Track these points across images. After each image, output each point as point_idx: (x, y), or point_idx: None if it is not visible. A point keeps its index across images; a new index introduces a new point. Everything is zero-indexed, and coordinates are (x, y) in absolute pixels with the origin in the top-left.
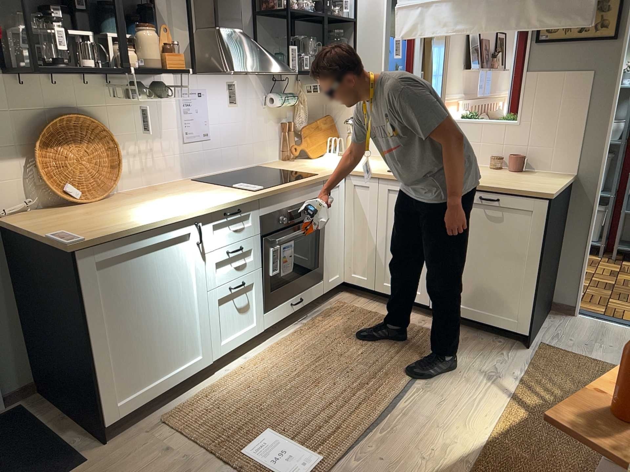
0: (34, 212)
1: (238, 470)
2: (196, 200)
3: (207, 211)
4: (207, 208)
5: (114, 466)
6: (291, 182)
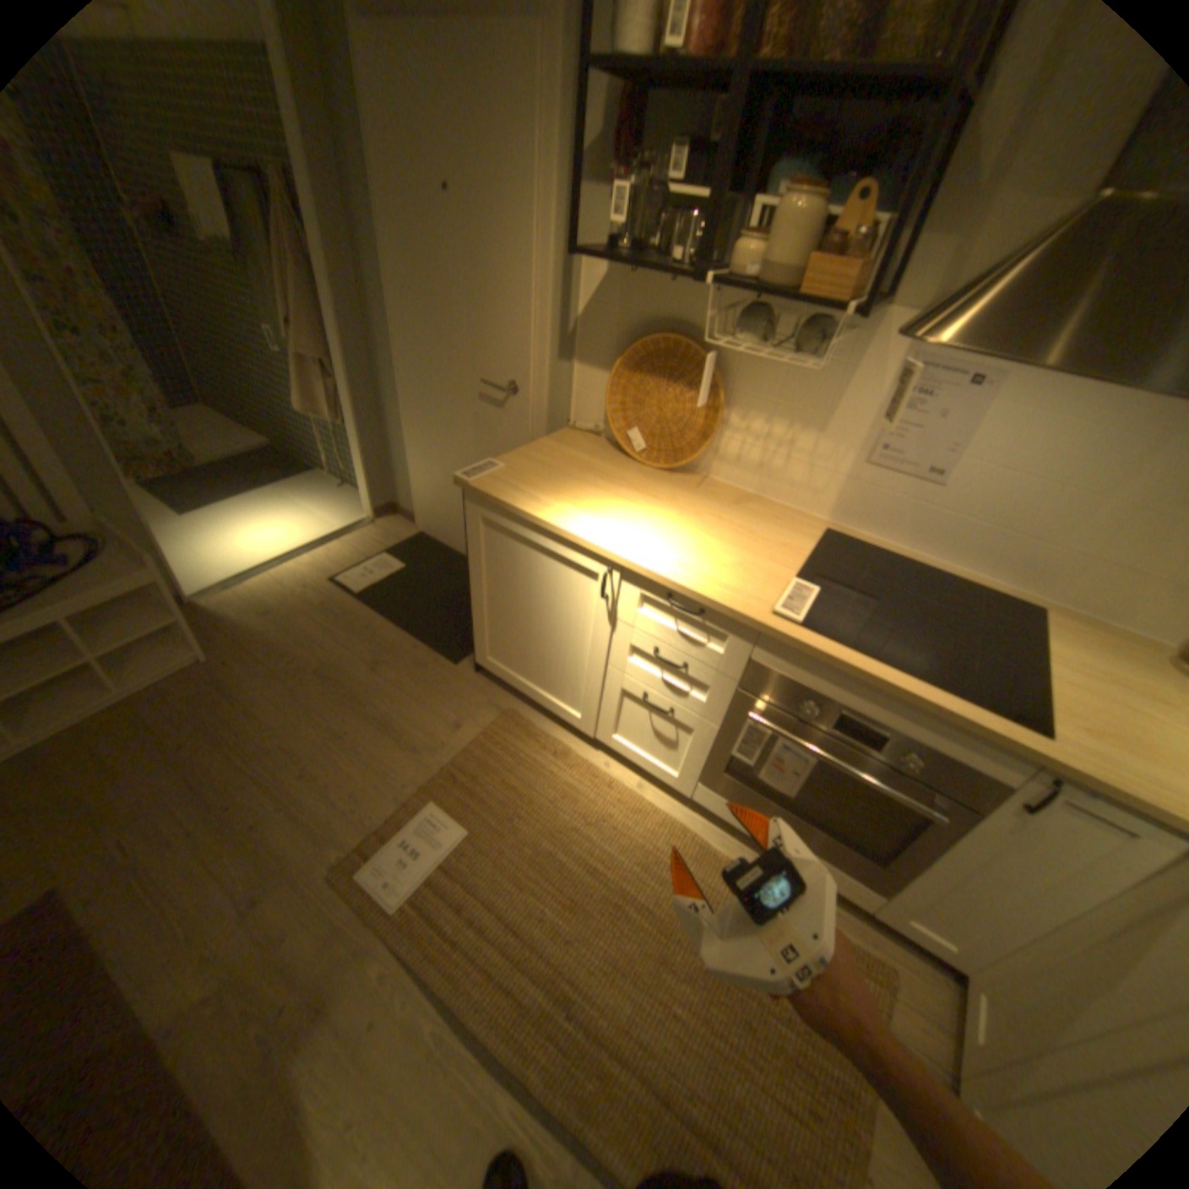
0: (593, 439)
1: (405, 802)
2: (685, 545)
3: (632, 566)
4: (632, 561)
5: (443, 687)
6: (900, 674)
